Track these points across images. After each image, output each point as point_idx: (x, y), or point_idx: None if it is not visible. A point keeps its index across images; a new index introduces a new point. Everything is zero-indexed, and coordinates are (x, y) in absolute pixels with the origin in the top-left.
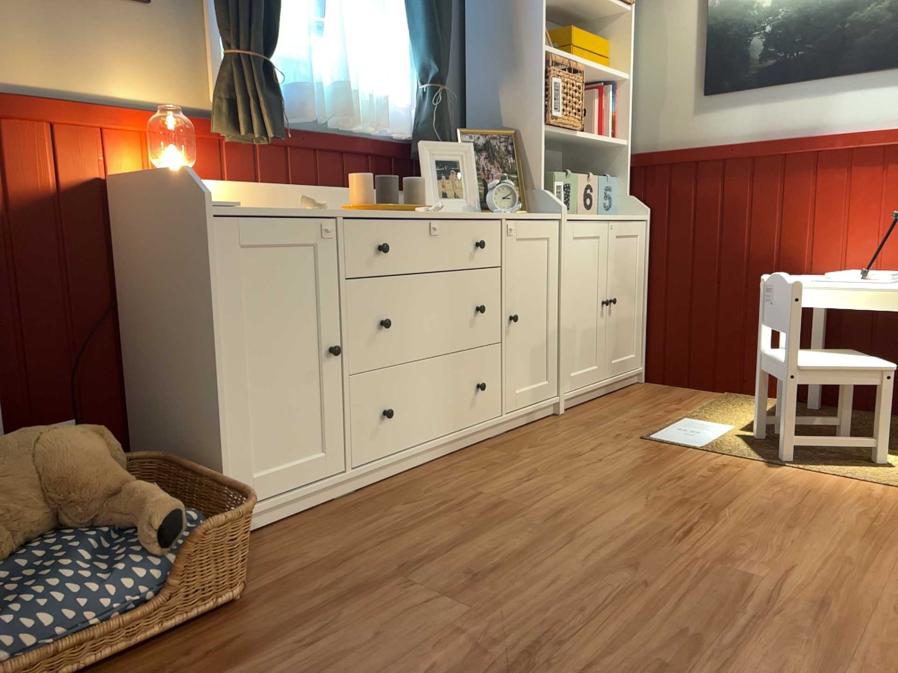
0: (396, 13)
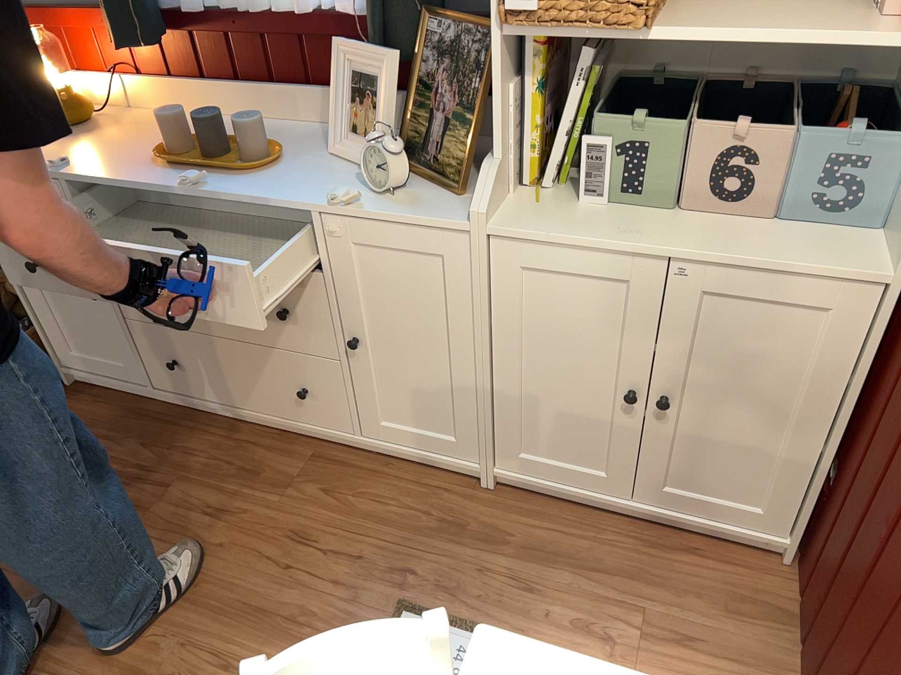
0: None
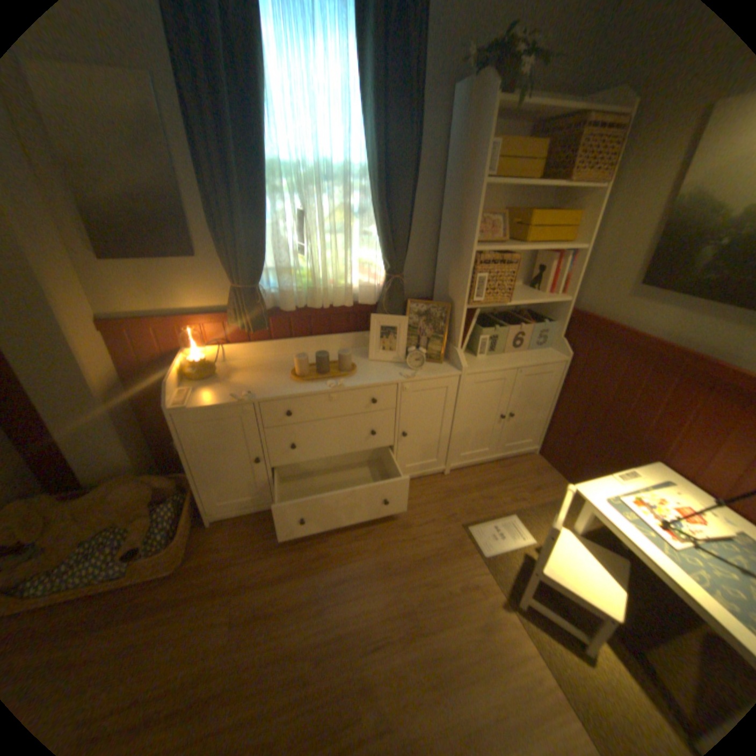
0: (369, 221)
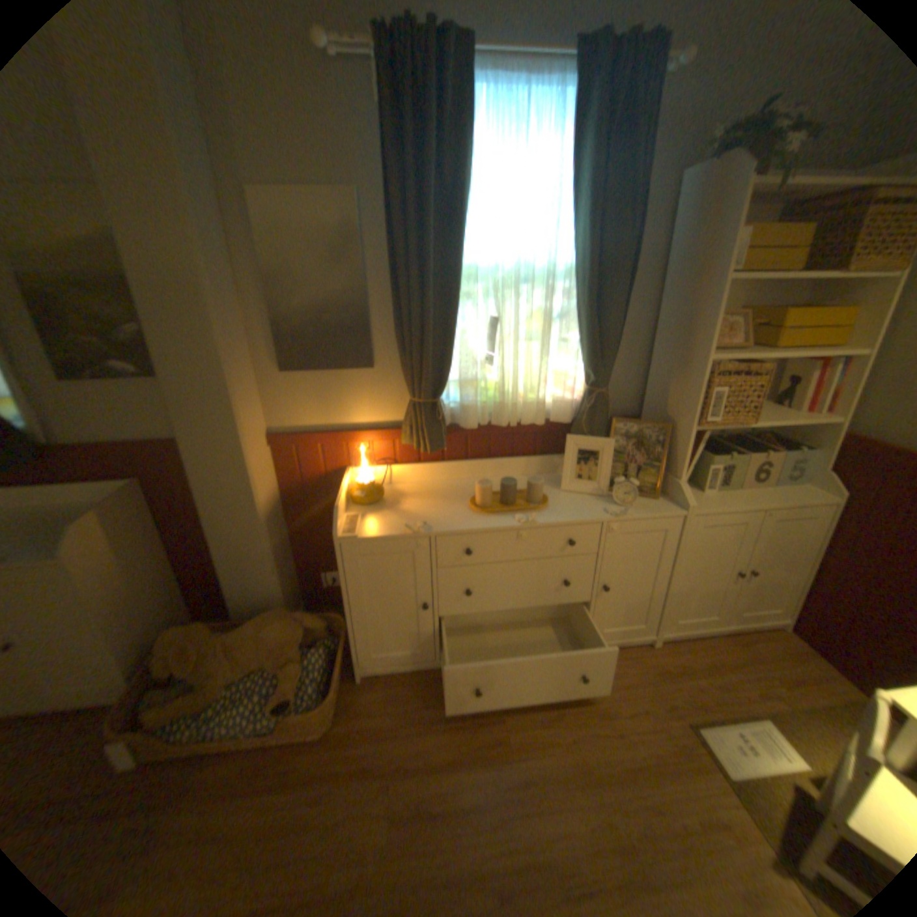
0: (570, 326)
